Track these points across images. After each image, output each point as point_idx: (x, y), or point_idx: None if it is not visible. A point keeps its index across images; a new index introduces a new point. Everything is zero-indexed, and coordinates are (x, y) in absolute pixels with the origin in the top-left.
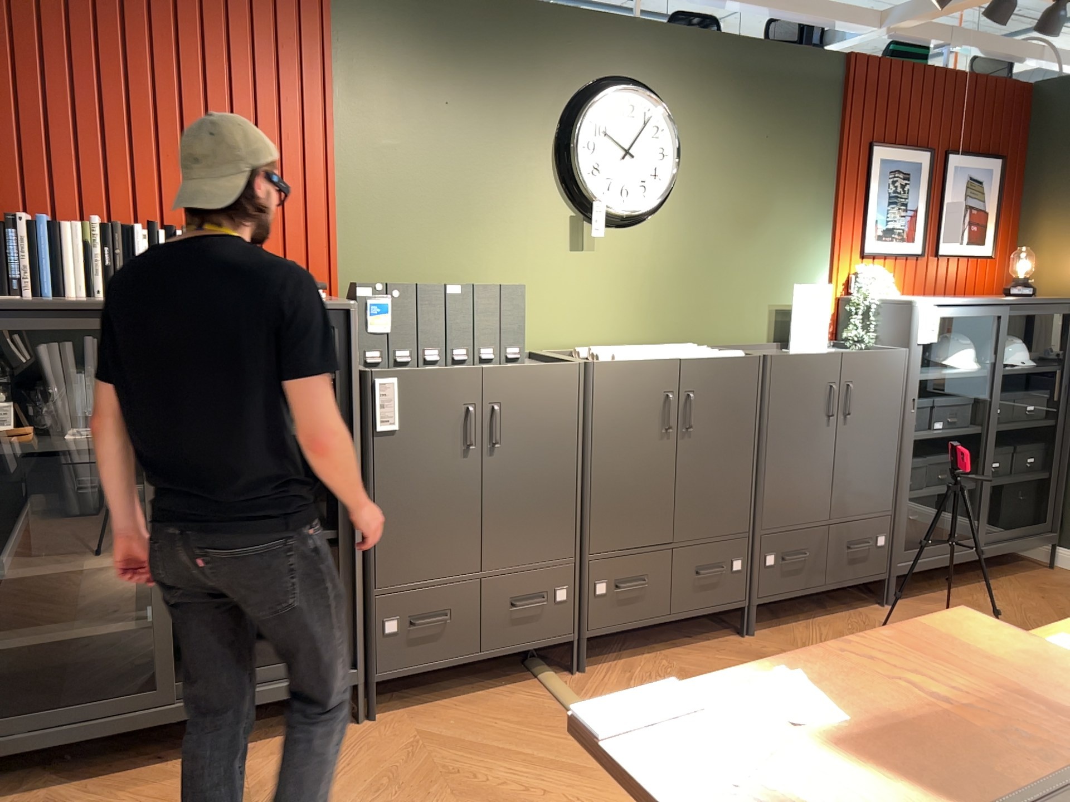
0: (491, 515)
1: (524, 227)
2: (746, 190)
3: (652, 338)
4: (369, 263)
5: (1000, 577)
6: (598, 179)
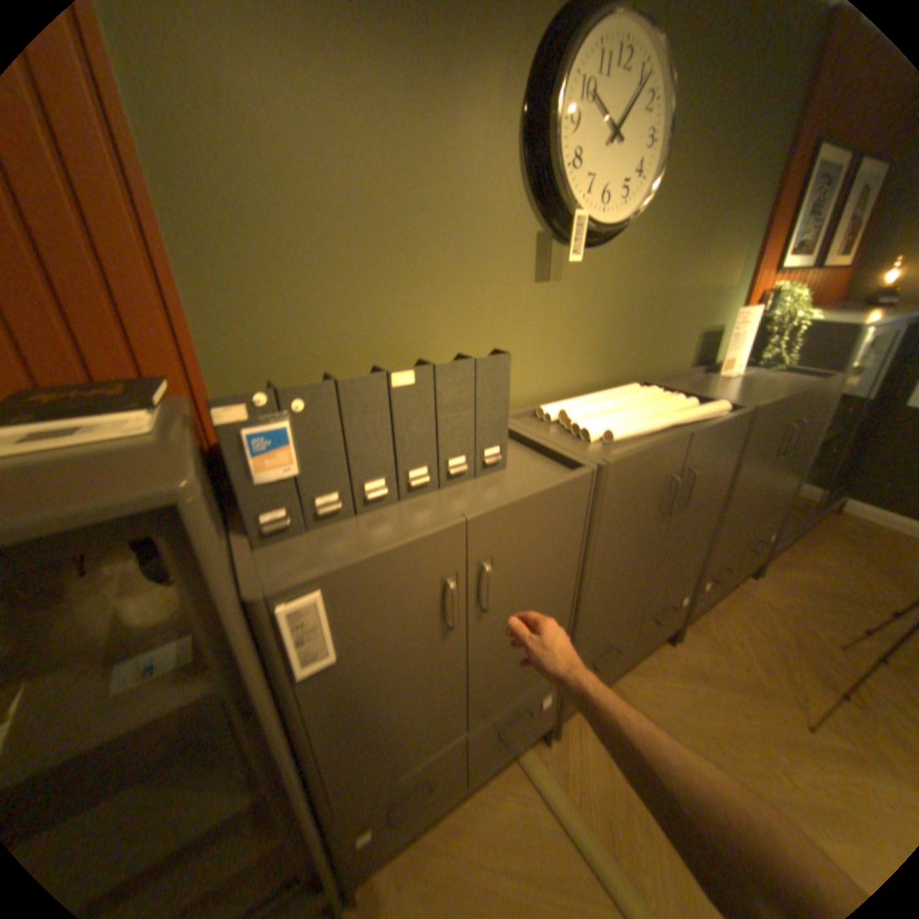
0: (480, 677)
1: (480, 251)
2: (709, 195)
3: (603, 378)
4: (252, 326)
5: (812, 529)
6: (578, 172)
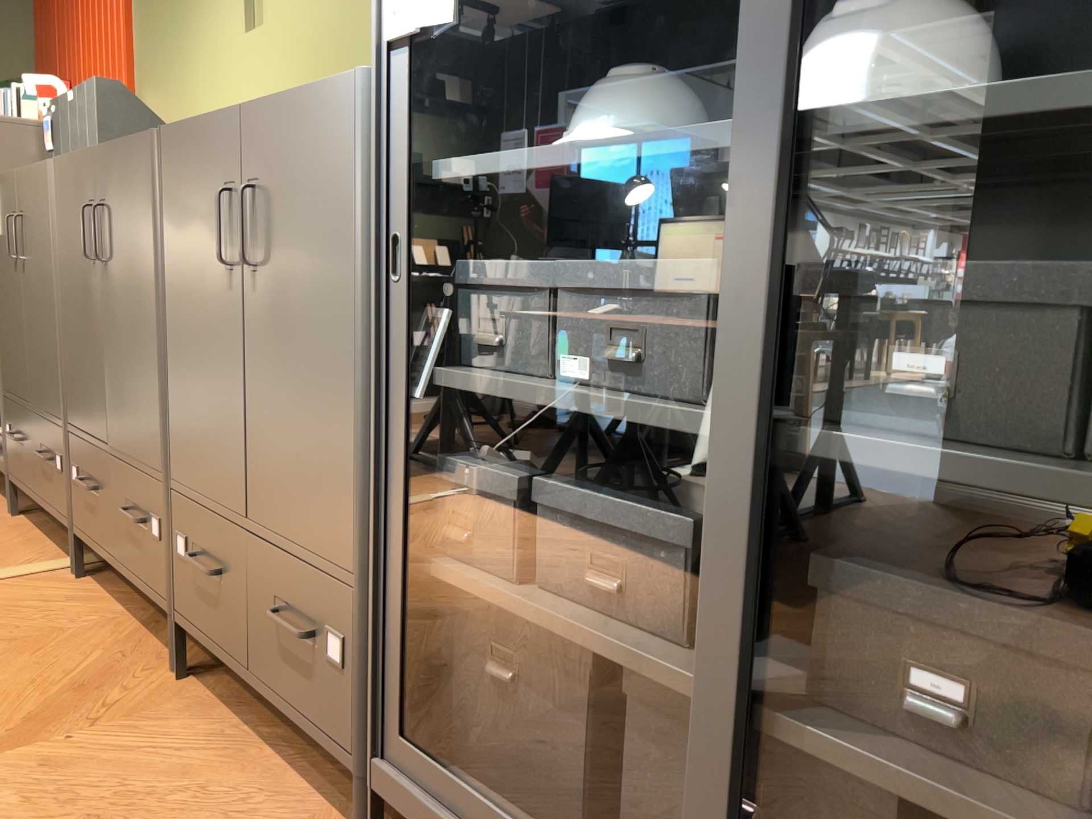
0: (29, 341)
1: (215, 19)
2: None
3: None
4: (147, 97)
5: None
6: None
